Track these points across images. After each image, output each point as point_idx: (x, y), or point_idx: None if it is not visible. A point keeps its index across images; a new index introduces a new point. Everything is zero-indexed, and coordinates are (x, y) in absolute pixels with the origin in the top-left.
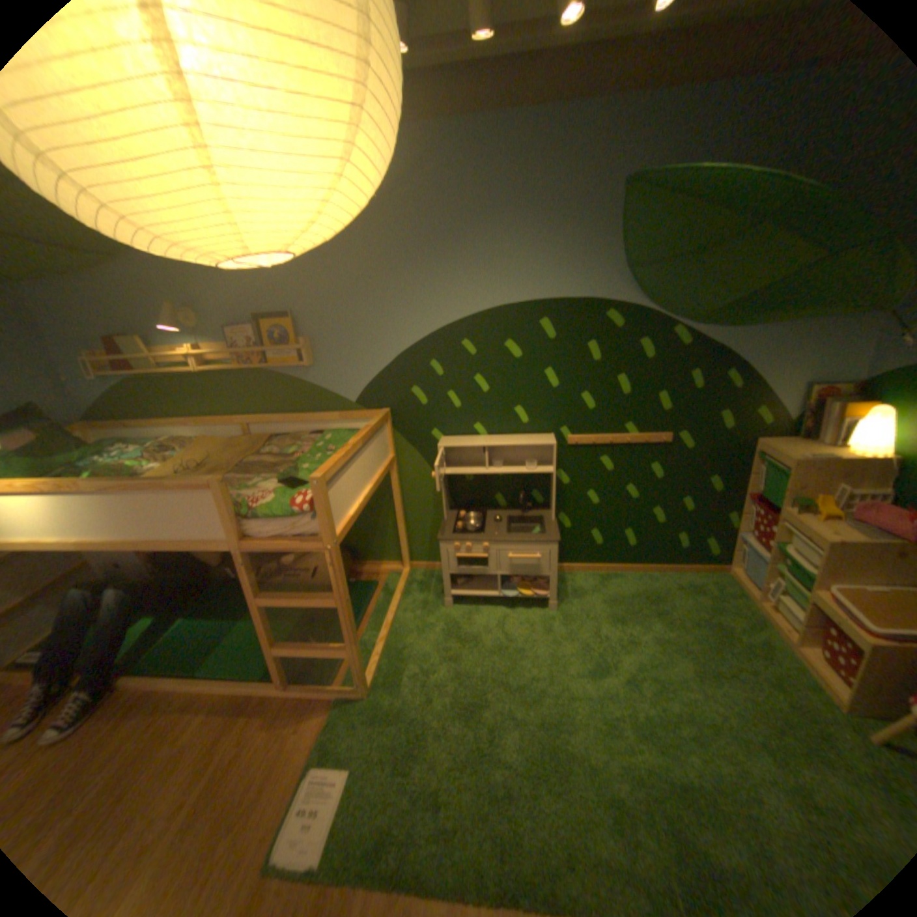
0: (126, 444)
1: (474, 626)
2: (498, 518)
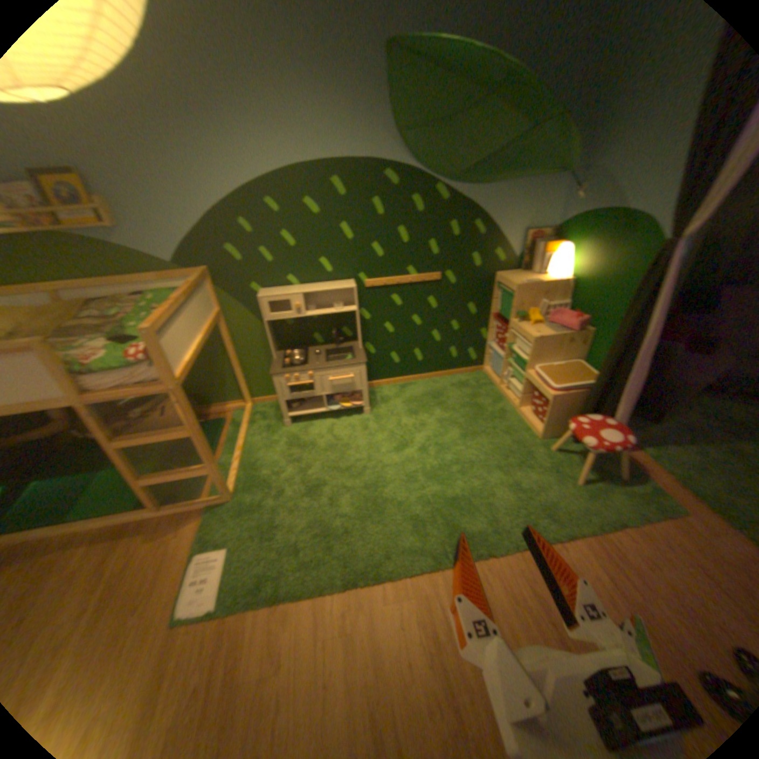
0: None
1: (311, 435)
2: (319, 352)
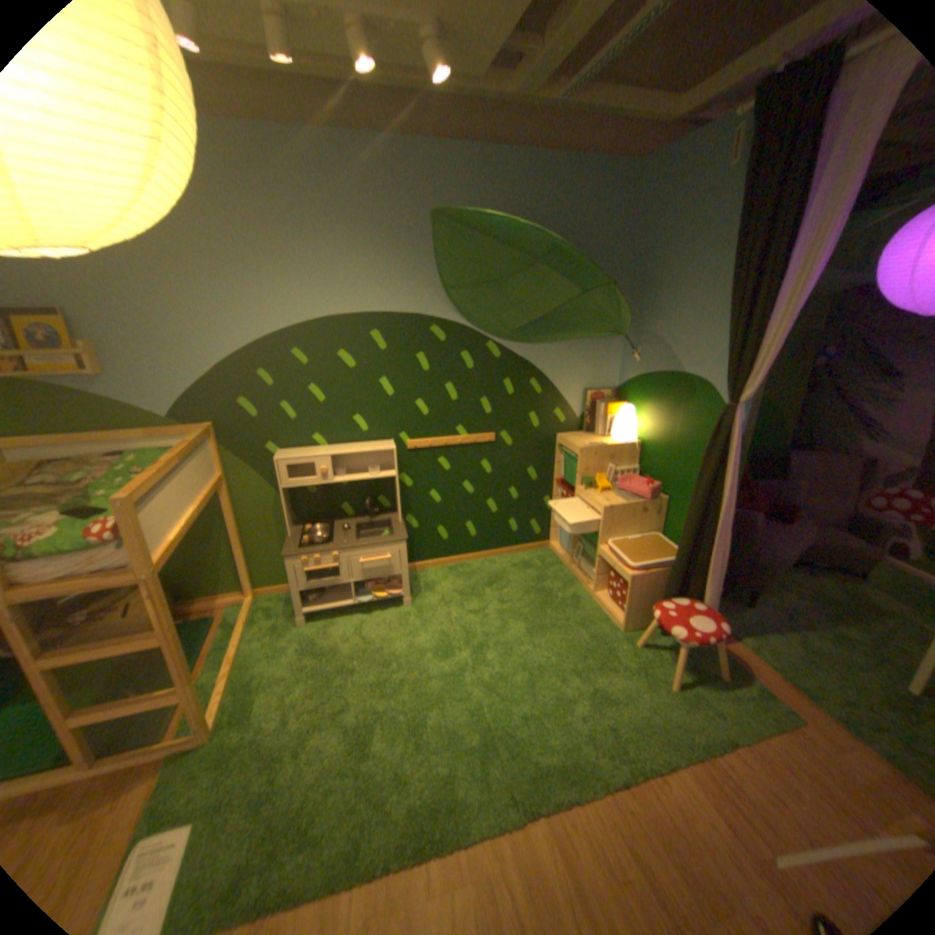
0: None
1: (330, 638)
2: (346, 526)
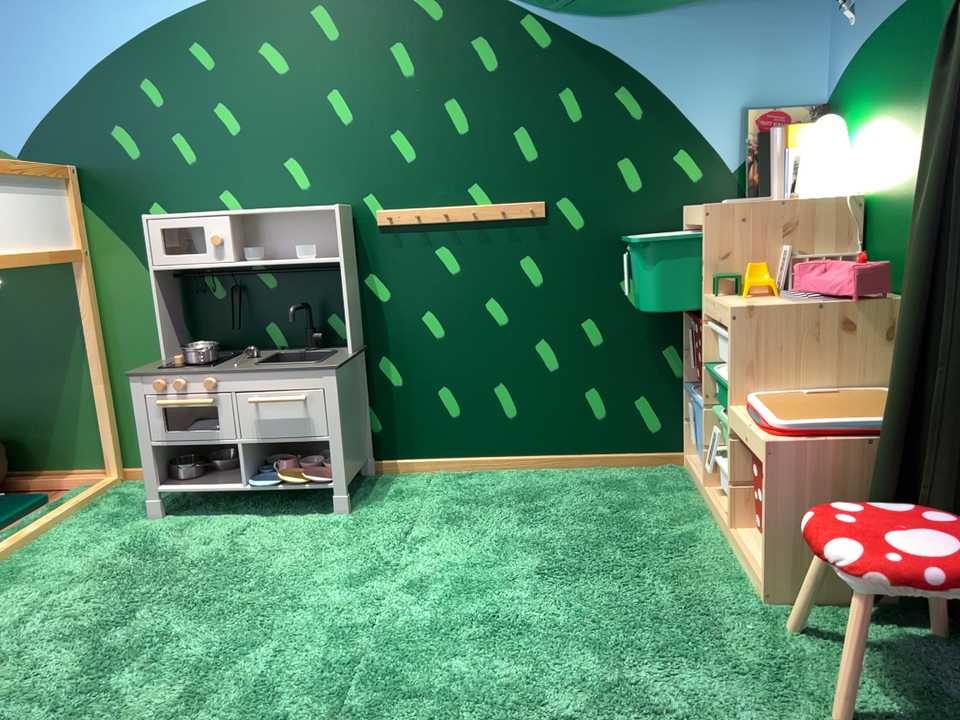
0: None
1: (186, 538)
2: (261, 355)
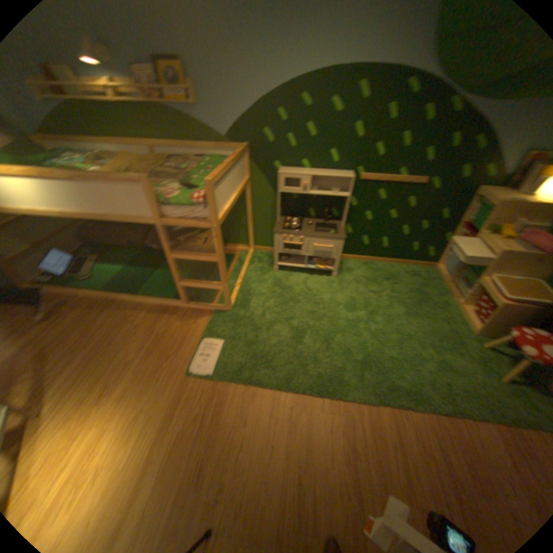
0: (76, 152)
1: (290, 281)
2: (310, 223)
